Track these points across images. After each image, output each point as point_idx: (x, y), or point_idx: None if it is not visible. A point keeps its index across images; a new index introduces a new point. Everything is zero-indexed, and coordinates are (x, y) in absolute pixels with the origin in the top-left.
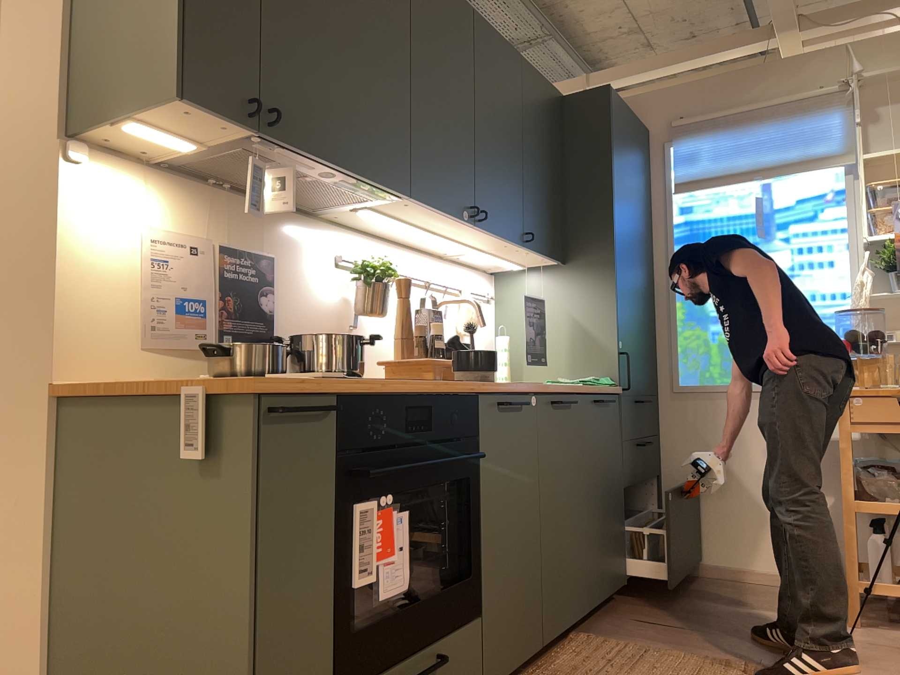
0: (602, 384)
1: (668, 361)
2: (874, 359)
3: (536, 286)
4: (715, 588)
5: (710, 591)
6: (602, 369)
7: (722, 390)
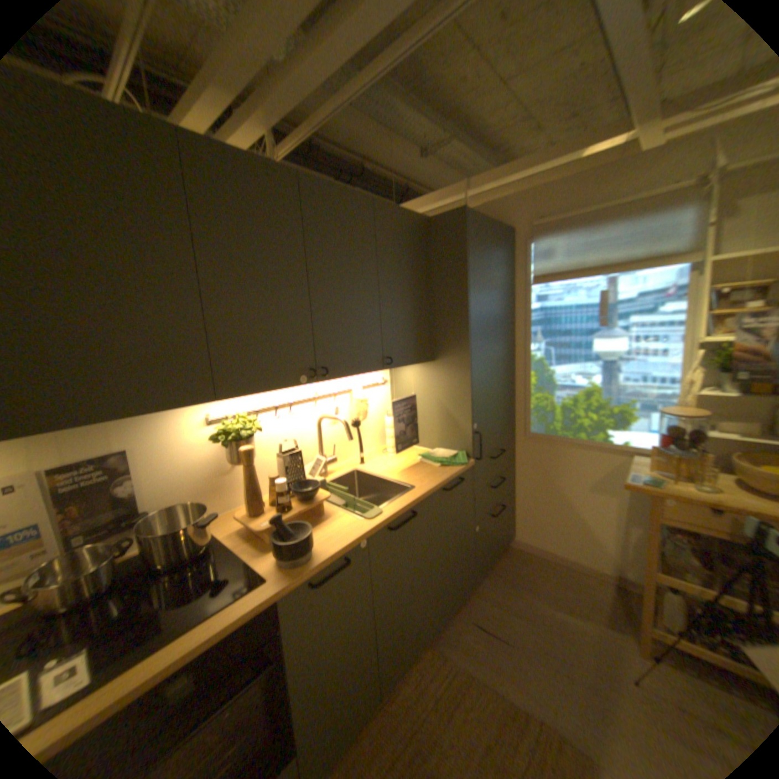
0: (455, 465)
1: (523, 414)
2: (695, 453)
3: (415, 375)
4: (545, 579)
5: (541, 583)
6: (460, 444)
7: (563, 441)
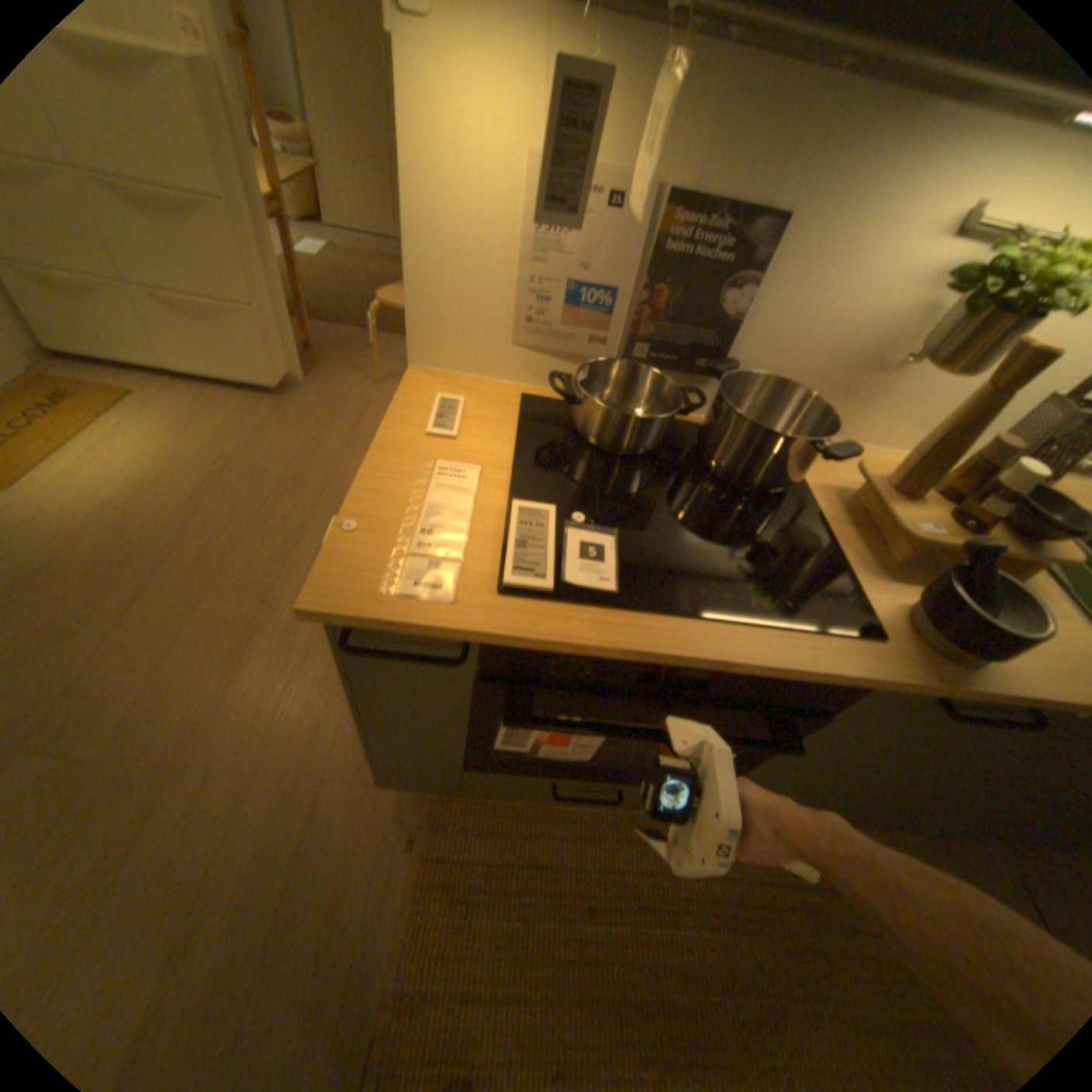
0: None
1: None
2: None
3: None
4: None
5: None
6: None
7: None
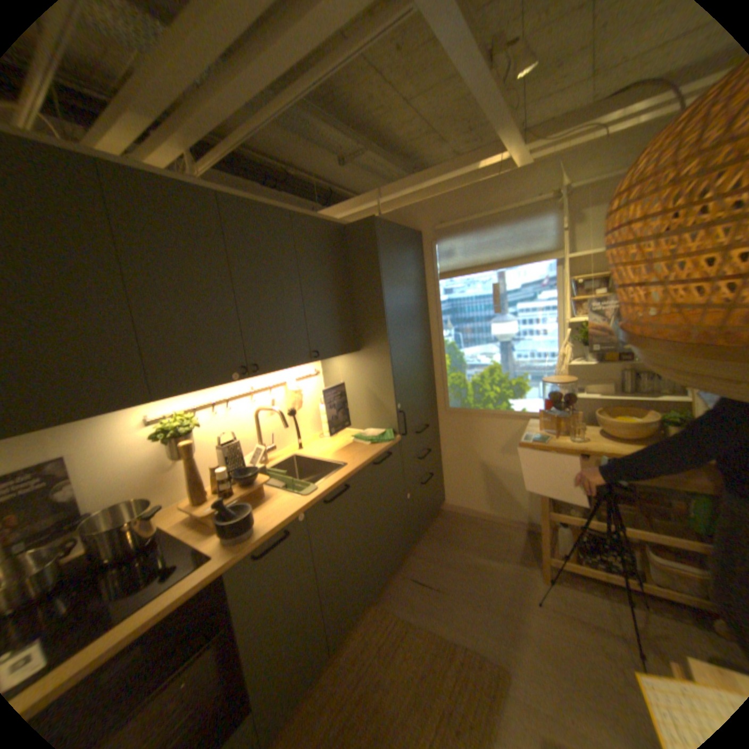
0: (383, 442)
1: (442, 392)
2: (569, 412)
3: (343, 365)
4: (469, 533)
5: (466, 536)
6: (387, 423)
7: (475, 412)
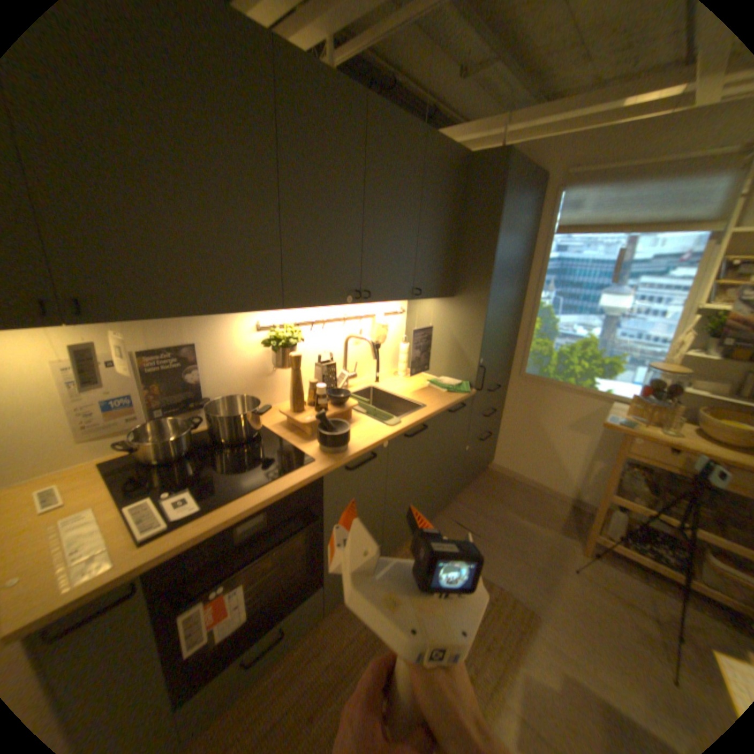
0: (459, 392)
1: (521, 356)
2: (668, 404)
3: (432, 308)
4: (514, 494)
5: (510, 497)
6: (465, 375)
7: (552, 383)
